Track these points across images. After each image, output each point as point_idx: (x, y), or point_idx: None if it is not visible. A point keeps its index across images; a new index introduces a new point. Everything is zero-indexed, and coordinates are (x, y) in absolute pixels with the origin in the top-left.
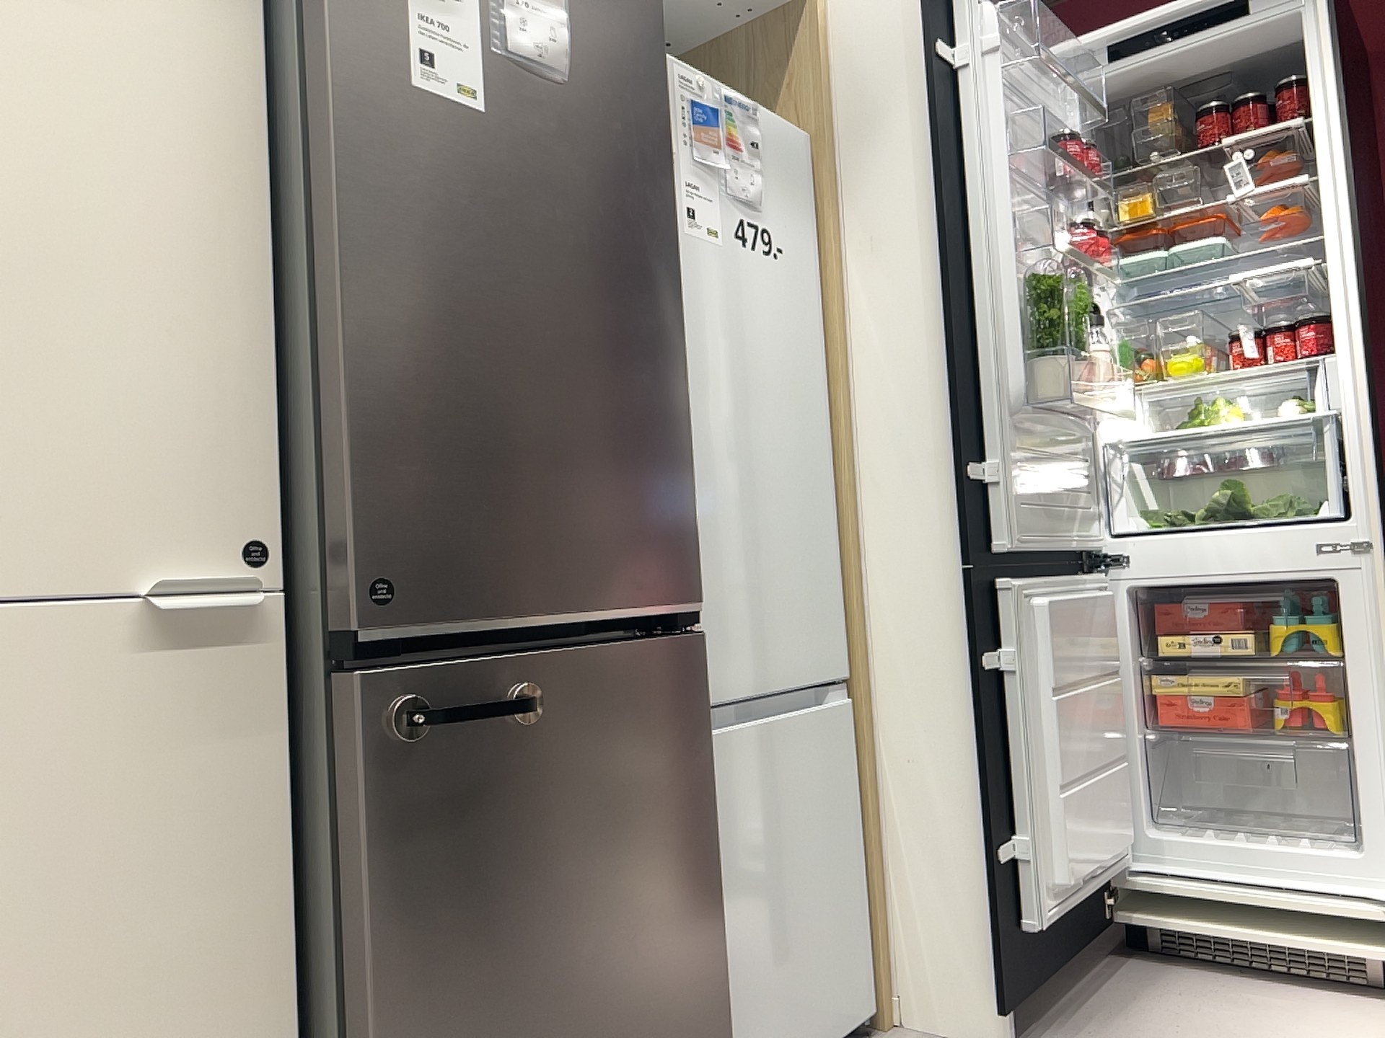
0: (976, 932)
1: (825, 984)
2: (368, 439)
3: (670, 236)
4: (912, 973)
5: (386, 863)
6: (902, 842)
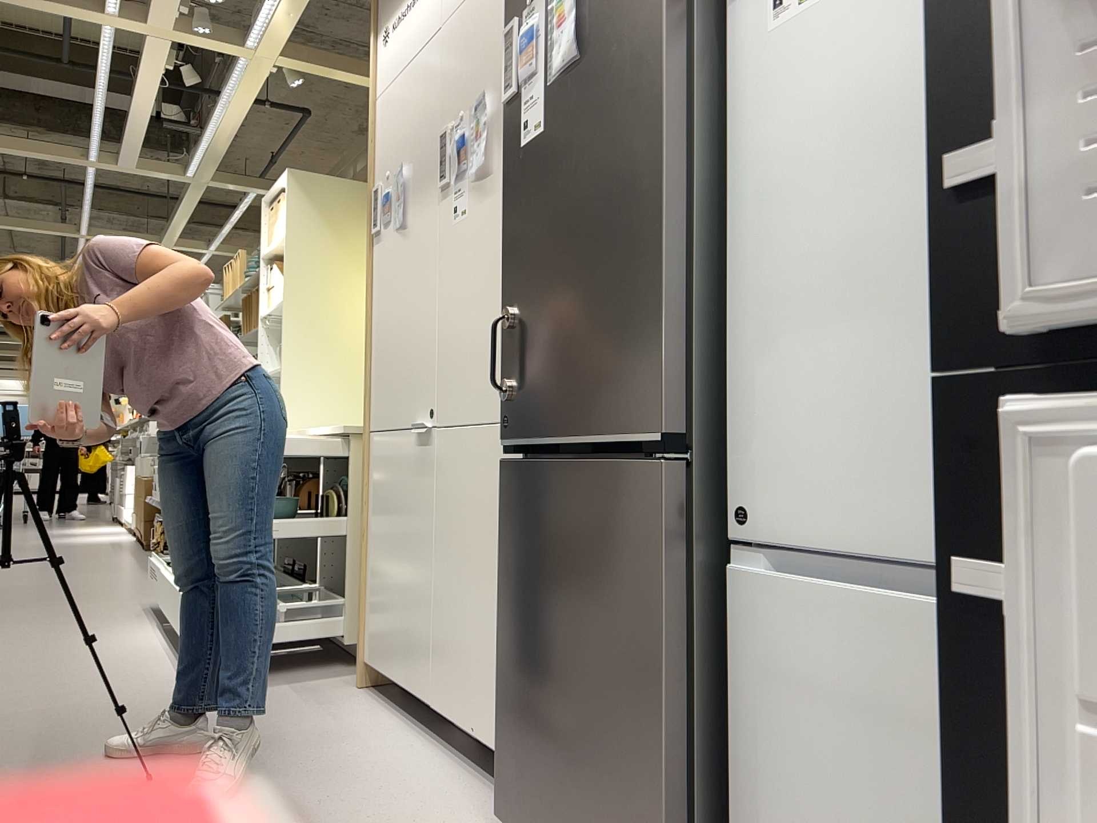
0: None
1: None
2: (506, 346)
3: (657, 98)
4: None
5: (504, 555)
6: None
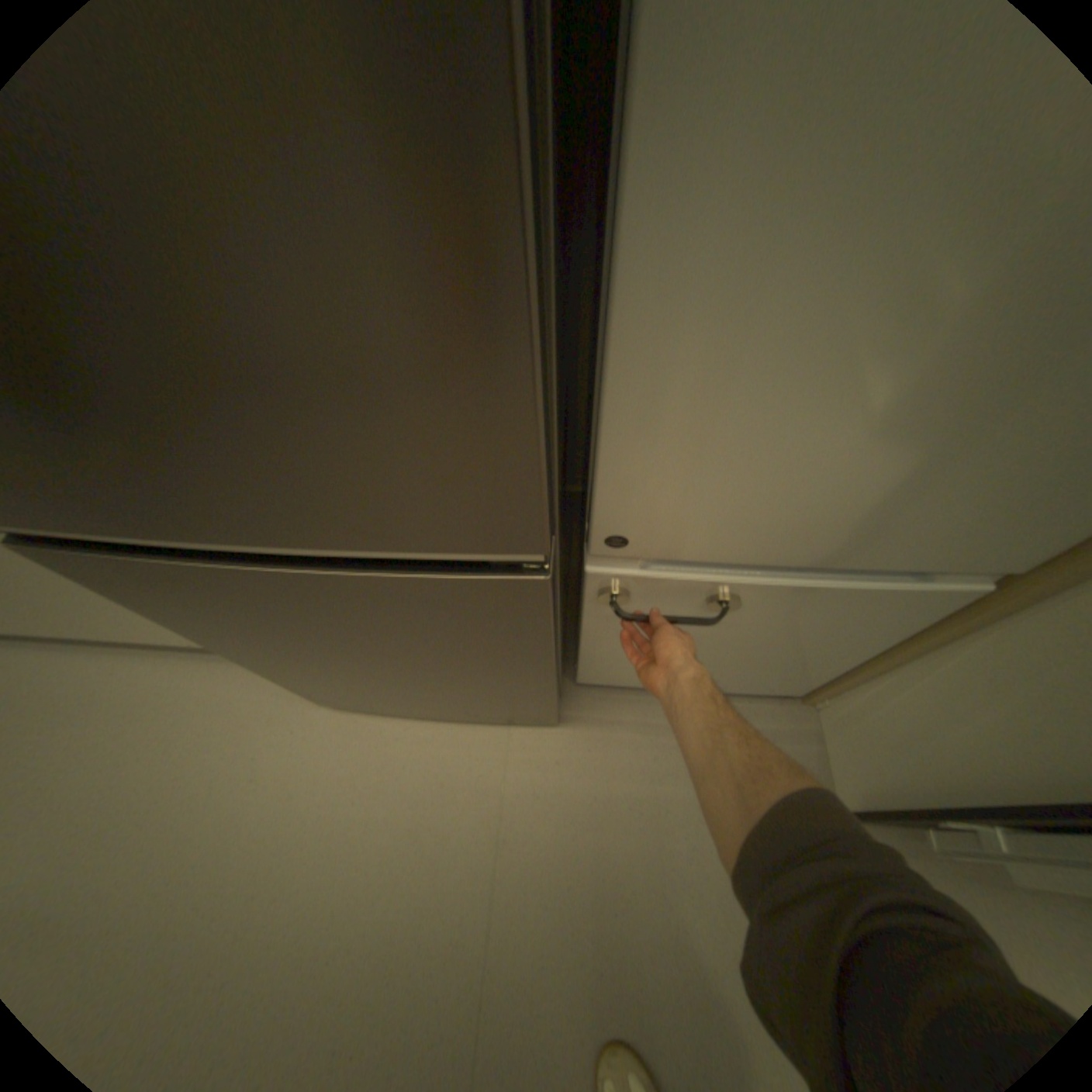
0: (888, 781)
1: (735, 683)
2: None
3: None
4: (843, 714)
5: (160, 618)
6: (916, 686)
